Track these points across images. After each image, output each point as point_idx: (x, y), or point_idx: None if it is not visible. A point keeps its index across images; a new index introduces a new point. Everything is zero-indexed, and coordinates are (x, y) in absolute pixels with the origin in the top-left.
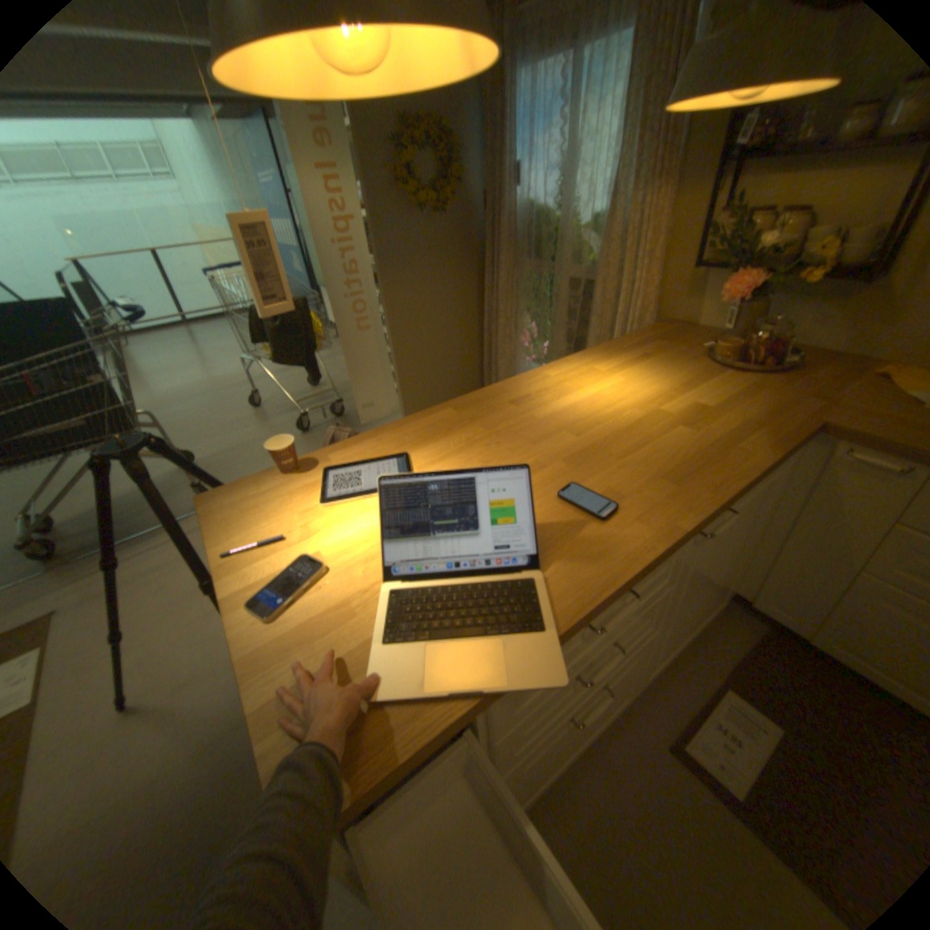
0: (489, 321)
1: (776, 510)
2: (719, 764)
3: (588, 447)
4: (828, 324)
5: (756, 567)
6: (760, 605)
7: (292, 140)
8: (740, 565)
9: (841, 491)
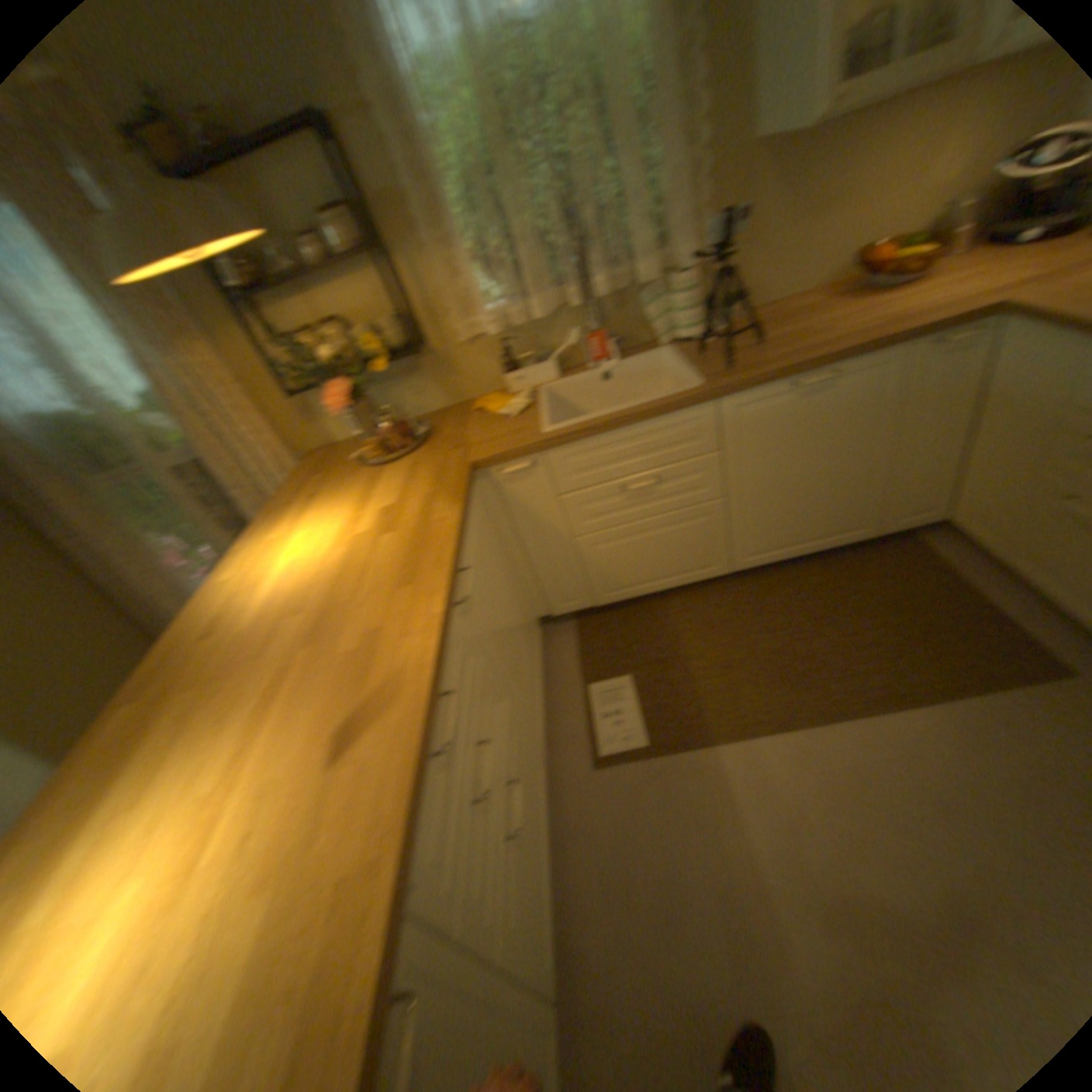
0: (94, 578)
1: (498, 544)
2: (618, 741)
3: (311, 620)
4: (418, 396)
5: (526, 592)
6: (552, 613)
7: None
8: (513, 601)
9: (515, 503)
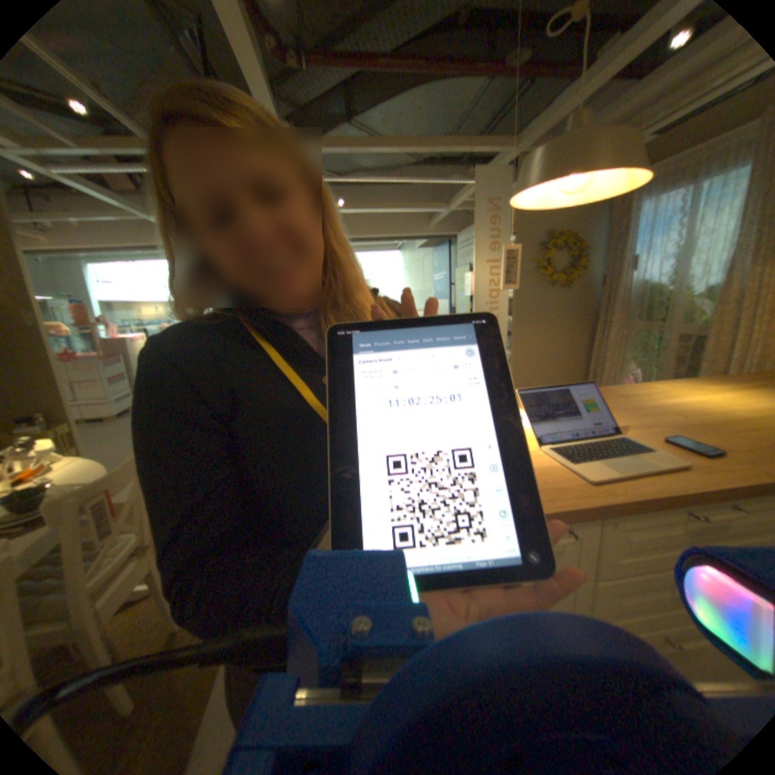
0: (596, 365)
1: None
2: None
3: (697, 424)
4: None
5: None
6: None
7: (477, 246)
8: None
9: None
